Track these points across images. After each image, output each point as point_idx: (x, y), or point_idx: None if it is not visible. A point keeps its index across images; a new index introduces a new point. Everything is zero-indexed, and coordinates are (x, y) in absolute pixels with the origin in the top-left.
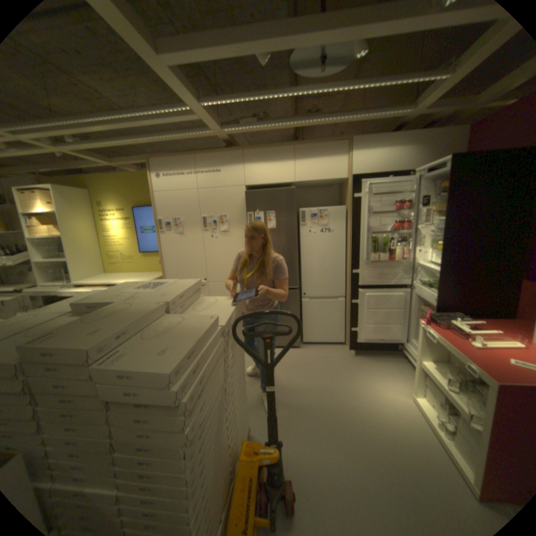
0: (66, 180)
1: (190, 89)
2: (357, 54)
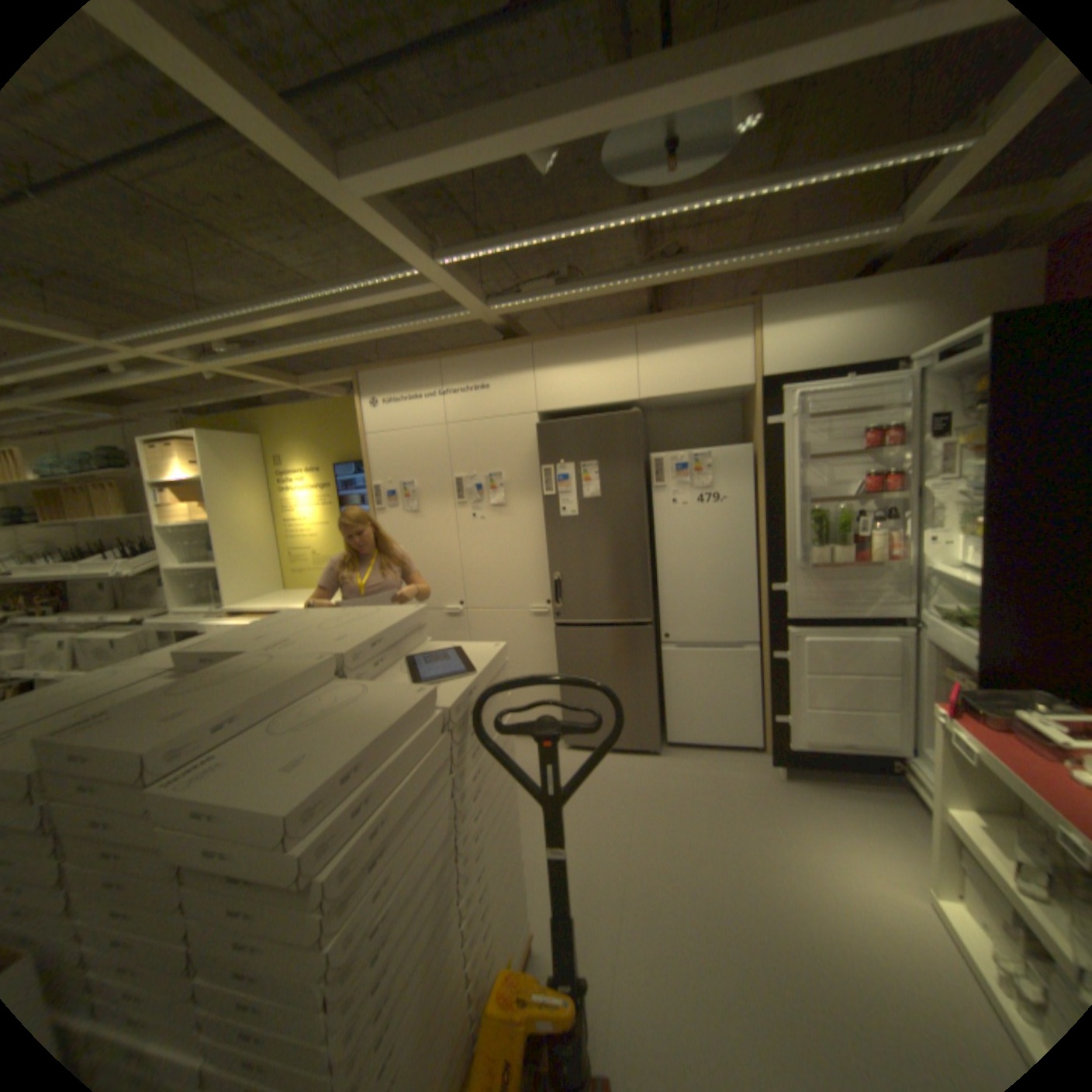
0: (226, 422)
1: (414, 237)
2: (738, 127)
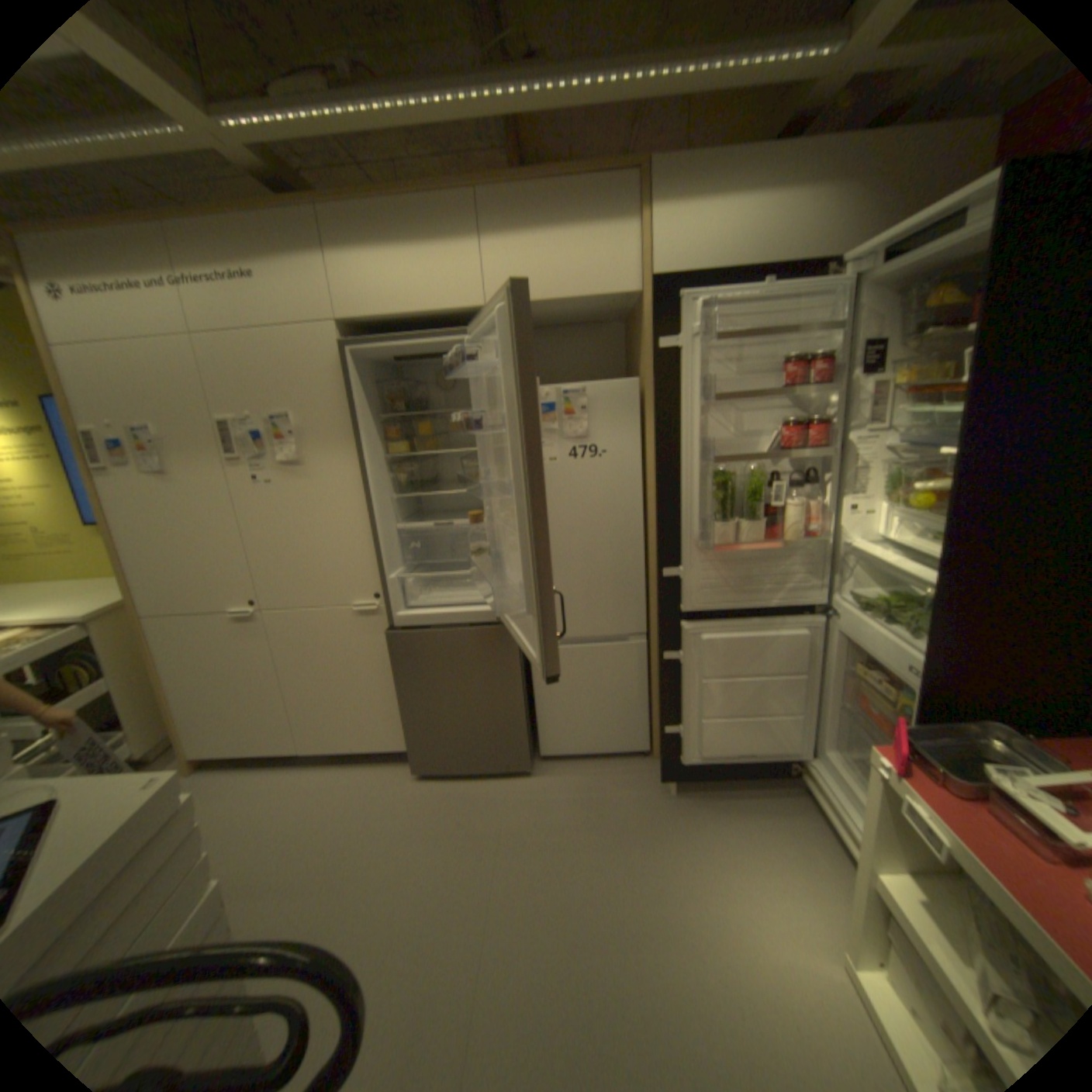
0: None
1: None
2: None
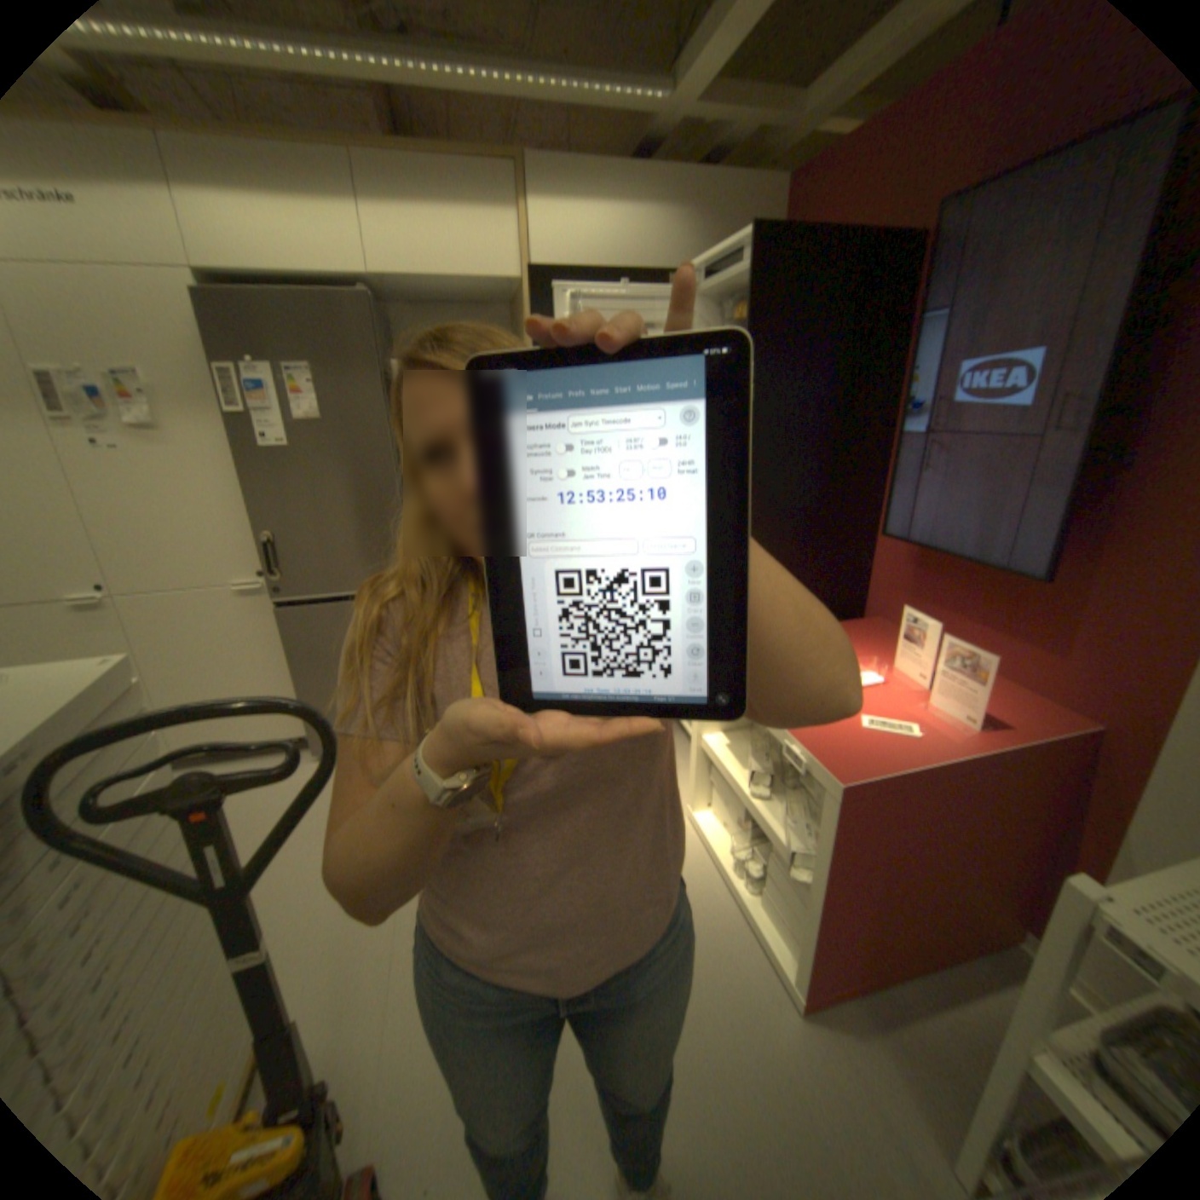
0: None
1: None
2: None
